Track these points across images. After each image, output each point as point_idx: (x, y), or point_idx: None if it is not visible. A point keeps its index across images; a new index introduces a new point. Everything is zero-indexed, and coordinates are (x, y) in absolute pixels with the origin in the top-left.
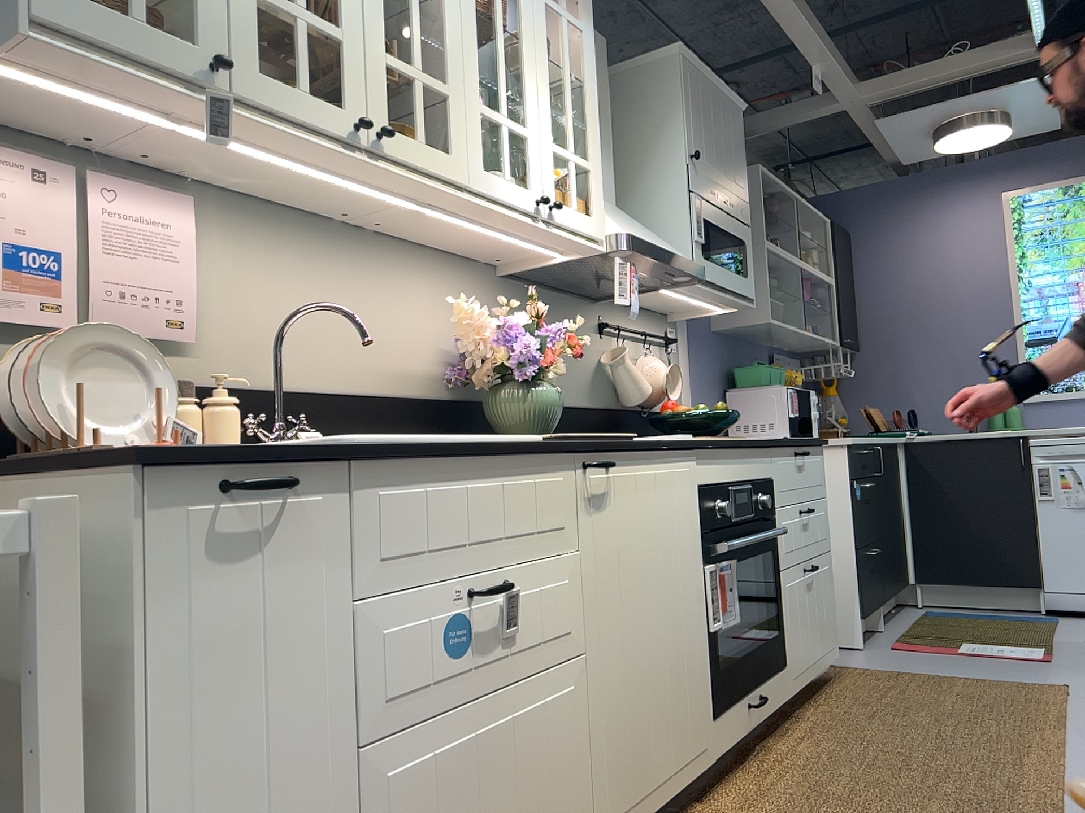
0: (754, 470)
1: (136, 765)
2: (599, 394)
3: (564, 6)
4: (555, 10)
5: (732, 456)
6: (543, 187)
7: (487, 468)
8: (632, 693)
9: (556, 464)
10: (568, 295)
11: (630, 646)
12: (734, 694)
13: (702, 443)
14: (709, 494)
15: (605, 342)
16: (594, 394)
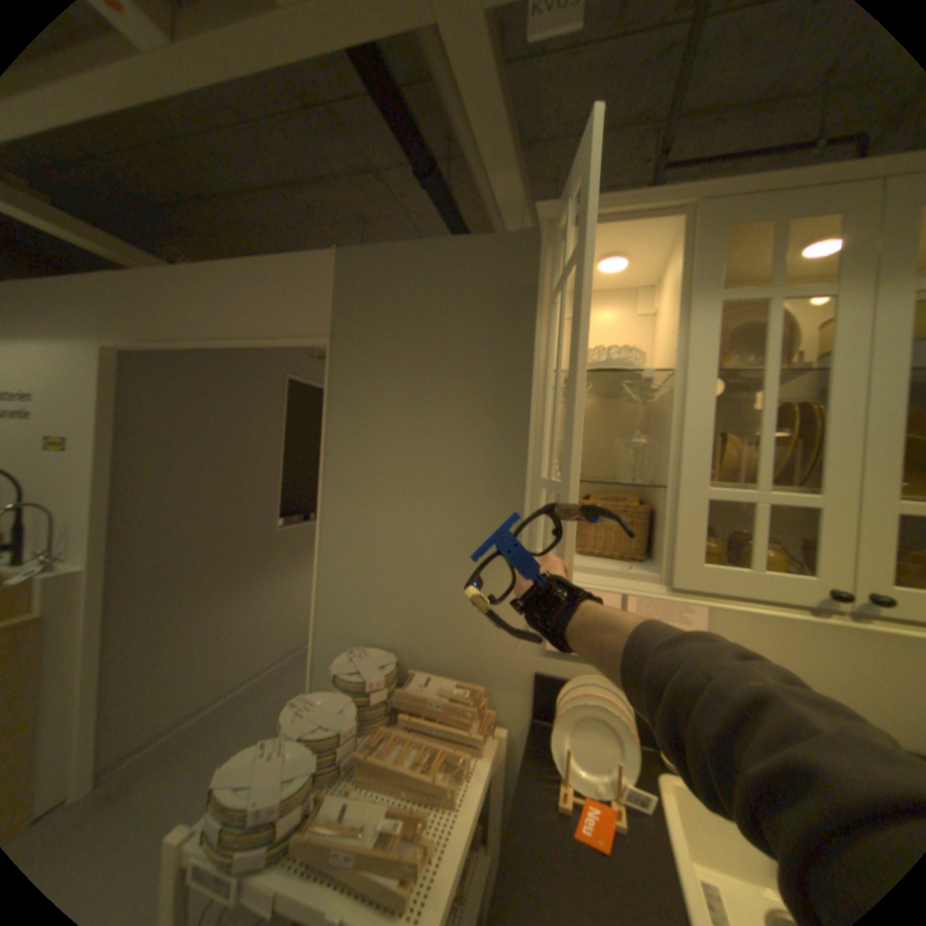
0: None
1: None
2: None
3: None
4: None
5: None
6: None
7: None
8: None
9: None
10: None
11: None
12: None
13: None
14: None
15: None
16: None
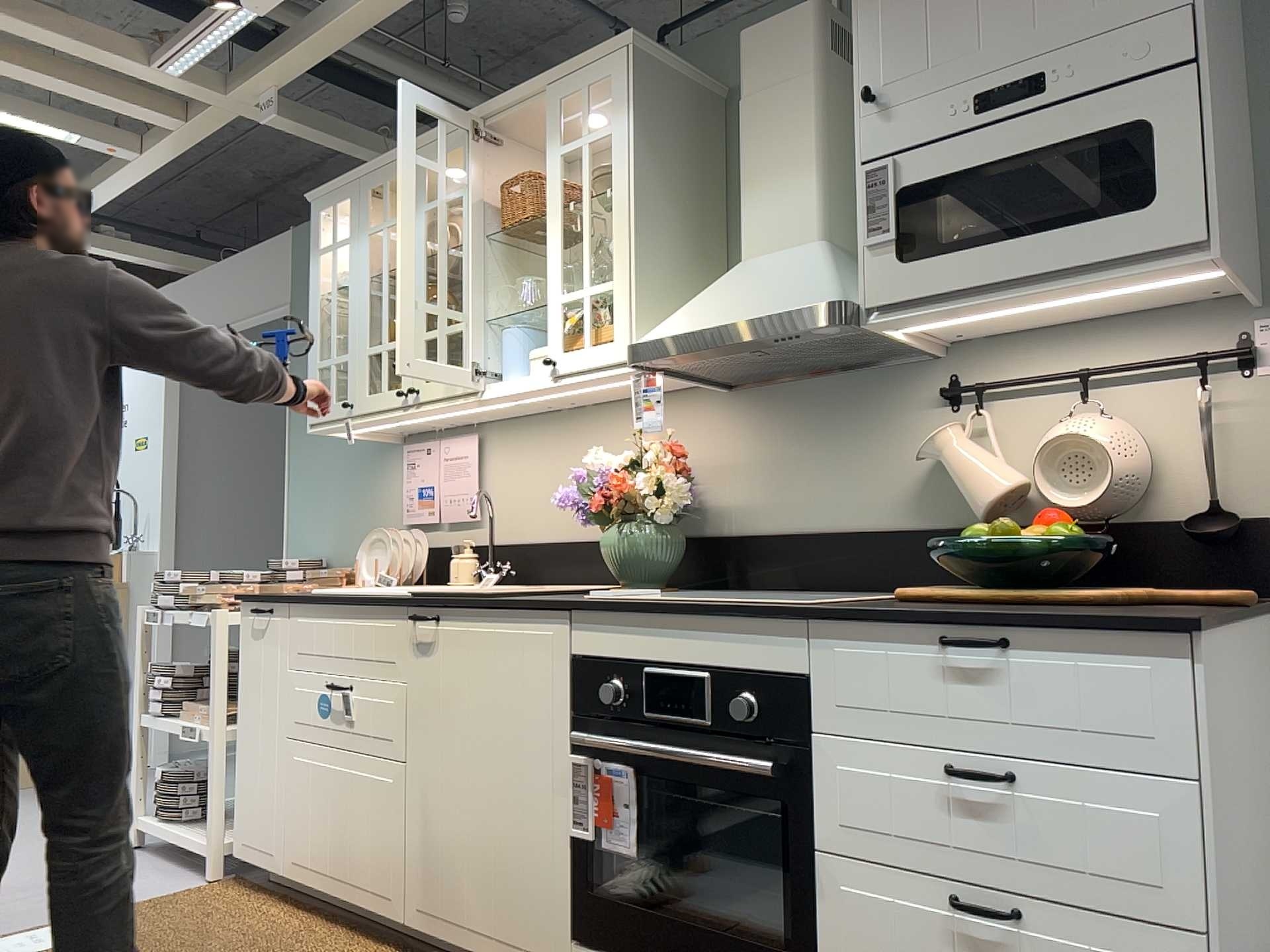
0: (729, 653)
1: (239, 702)
2: (932, 505)
3: (583, 133)
4: (572, 149)
5: (656, 624)
6: (545, 347)
7: (346, 612)
8: (446, 824)
9: (390, 614)
10: (858, 372)
11: (446, 781)
12: (621, 946)
13: (564, 604)
14: (594, 669)
15: (958, 416)
16: (918, 506)
